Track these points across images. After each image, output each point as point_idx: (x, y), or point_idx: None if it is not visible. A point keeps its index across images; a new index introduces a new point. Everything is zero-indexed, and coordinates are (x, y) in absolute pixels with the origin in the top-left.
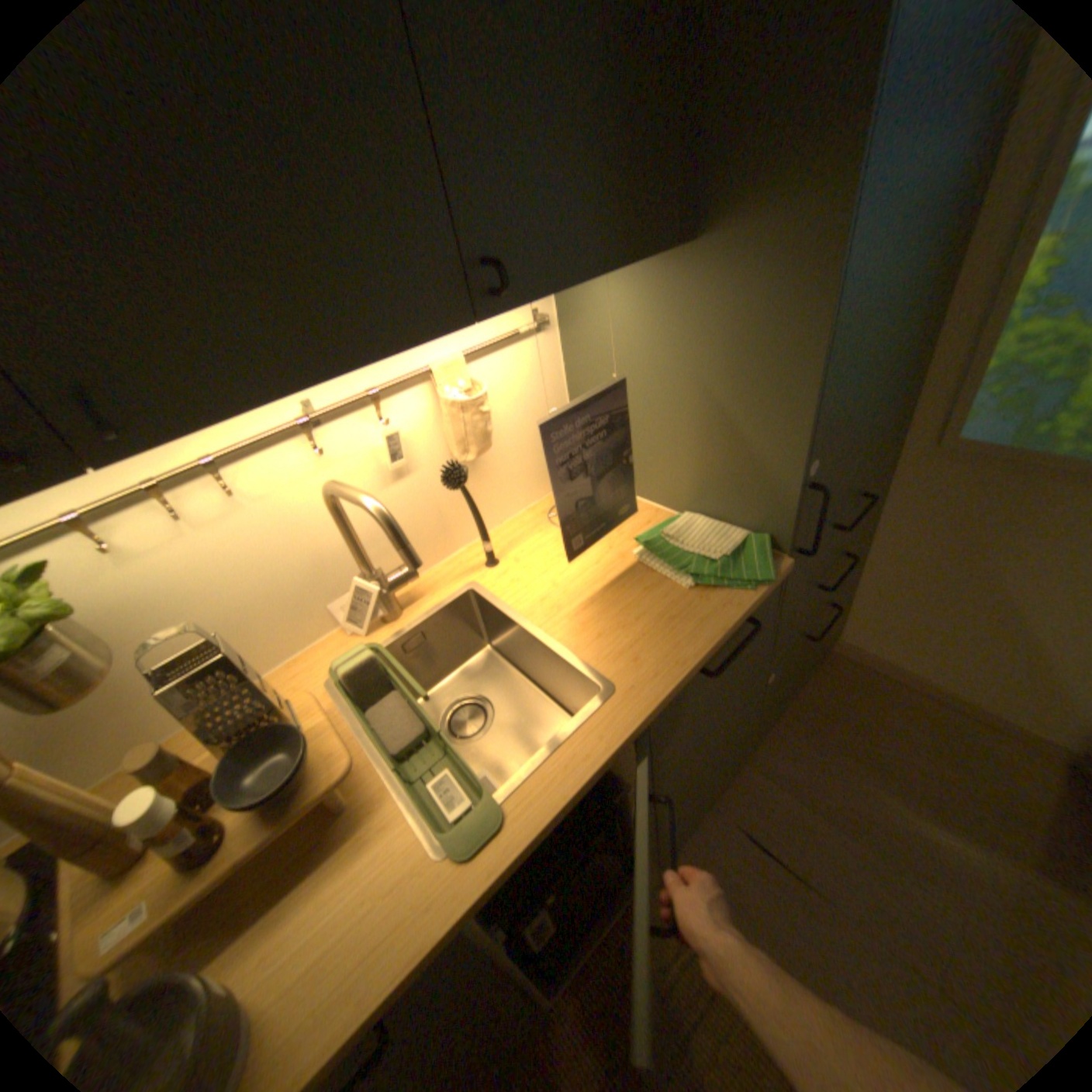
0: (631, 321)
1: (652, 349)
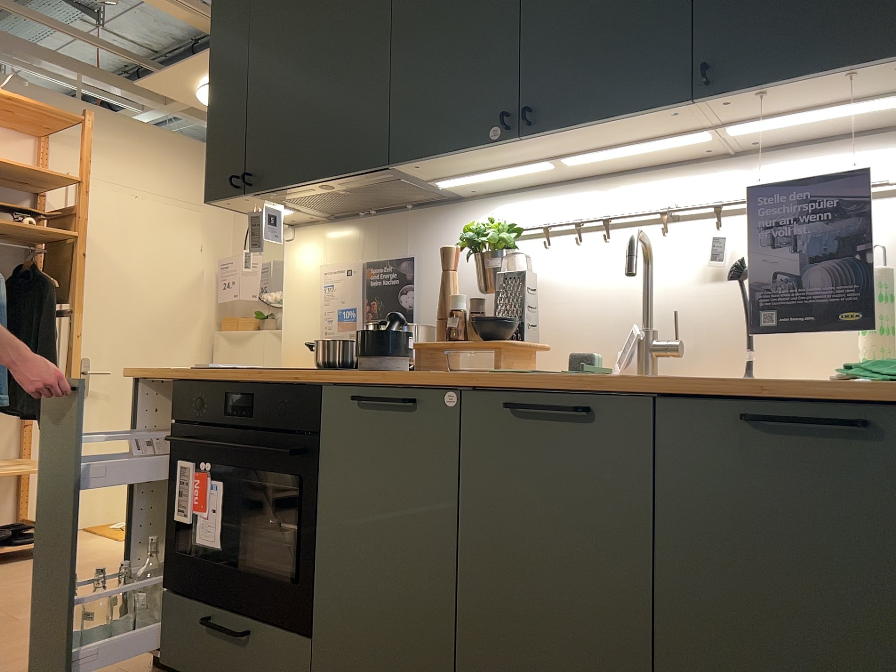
0: None
1: None
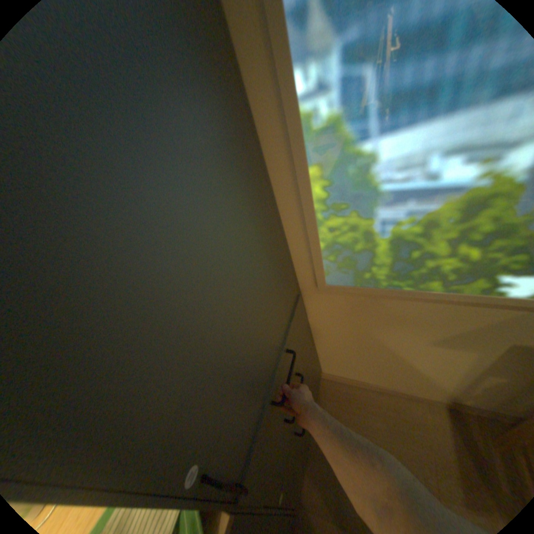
0: None
1: None
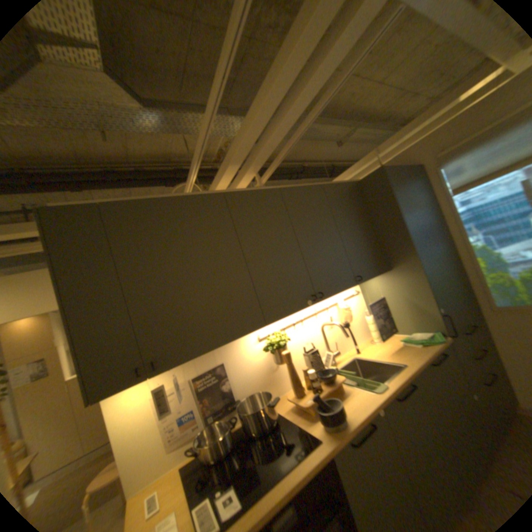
0: (381, 288)
1: (388, 293)
